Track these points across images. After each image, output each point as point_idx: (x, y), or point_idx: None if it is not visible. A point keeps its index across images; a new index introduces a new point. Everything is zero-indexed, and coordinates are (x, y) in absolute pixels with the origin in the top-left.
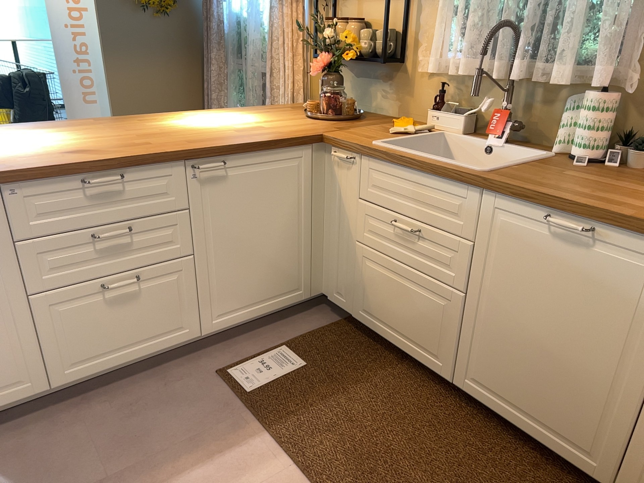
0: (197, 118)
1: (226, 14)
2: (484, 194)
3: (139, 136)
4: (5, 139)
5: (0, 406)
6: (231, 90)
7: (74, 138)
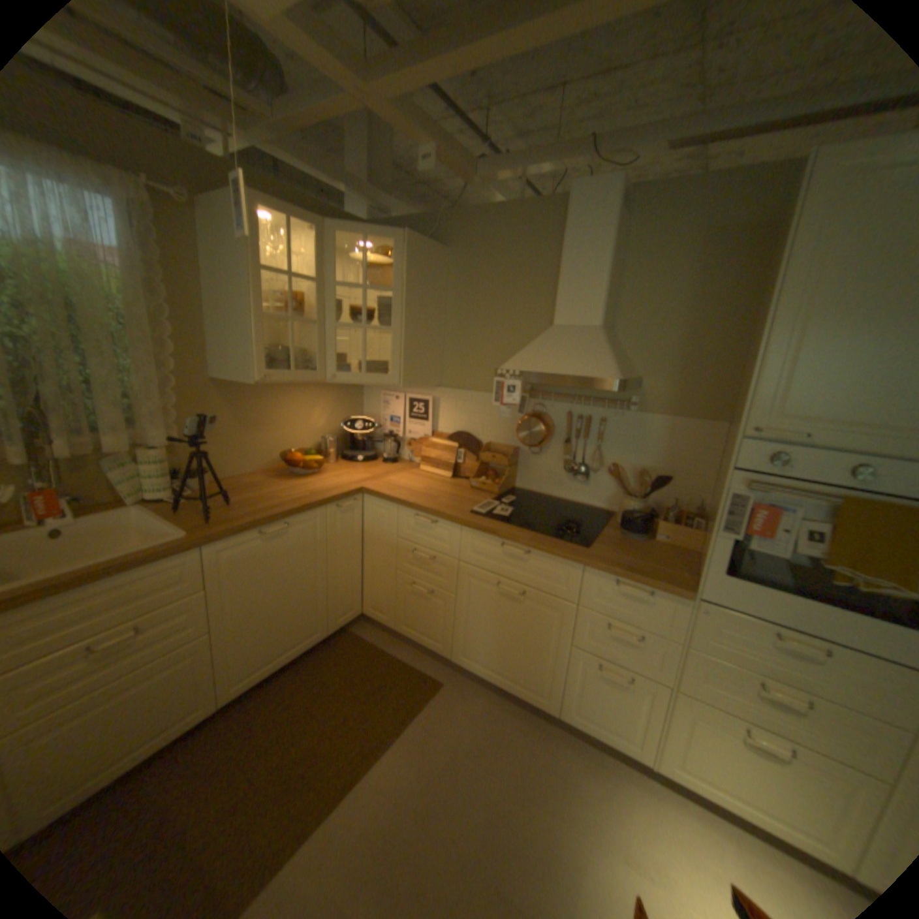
0: None
1: None
2: (201, 551)
3: None
4: None
5: None
6: None
7: None
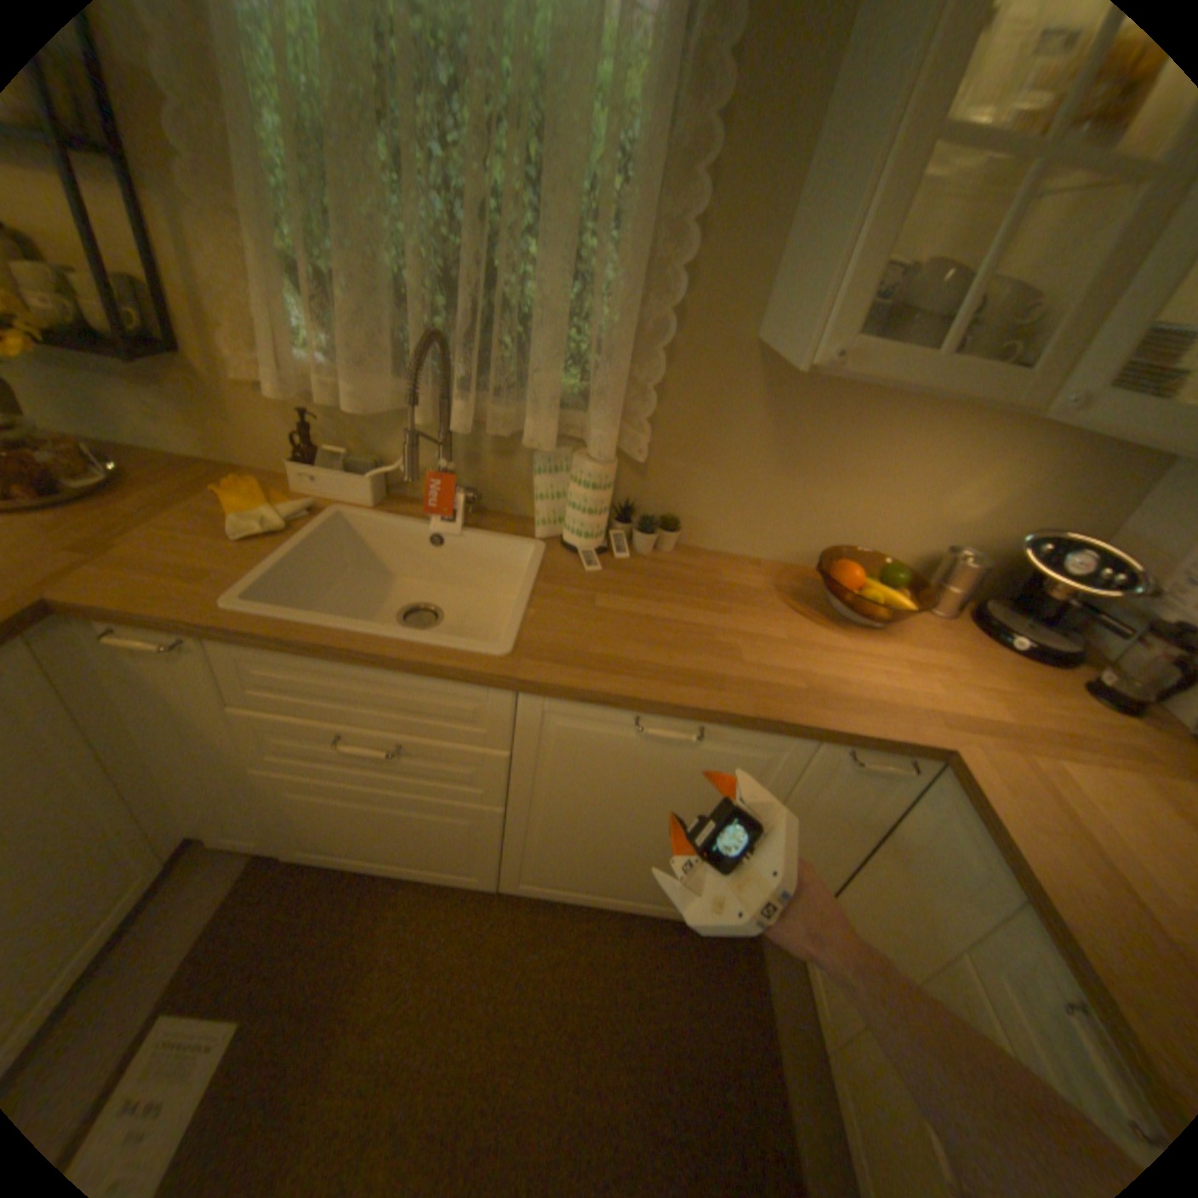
0: None
1: None
2: (520, 693)
3: None
4: None
5: None
6: None
7: None
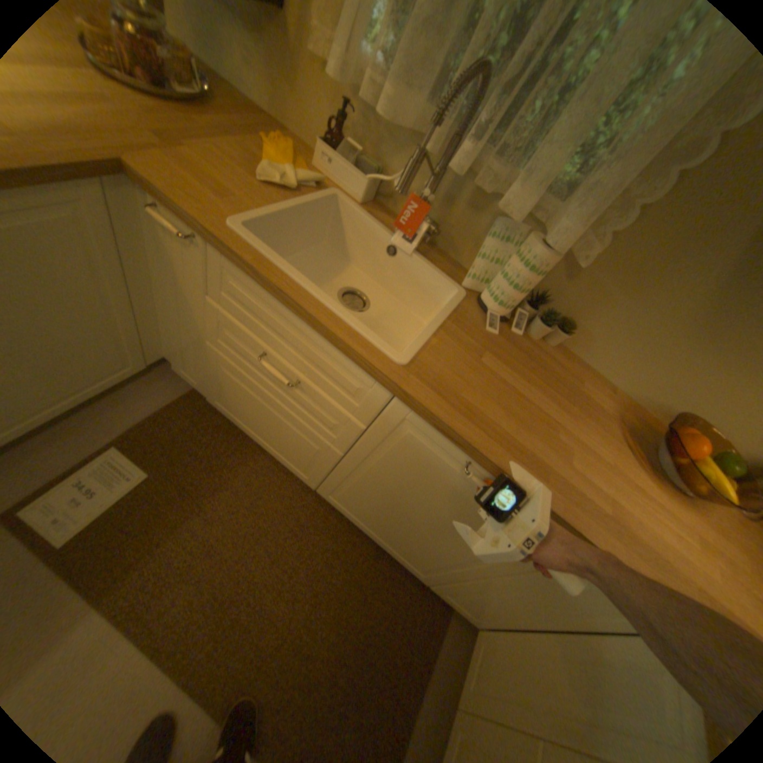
0: None
1: None
2: (397, 397)
3: None
4: None
5: None
6: None
7: None
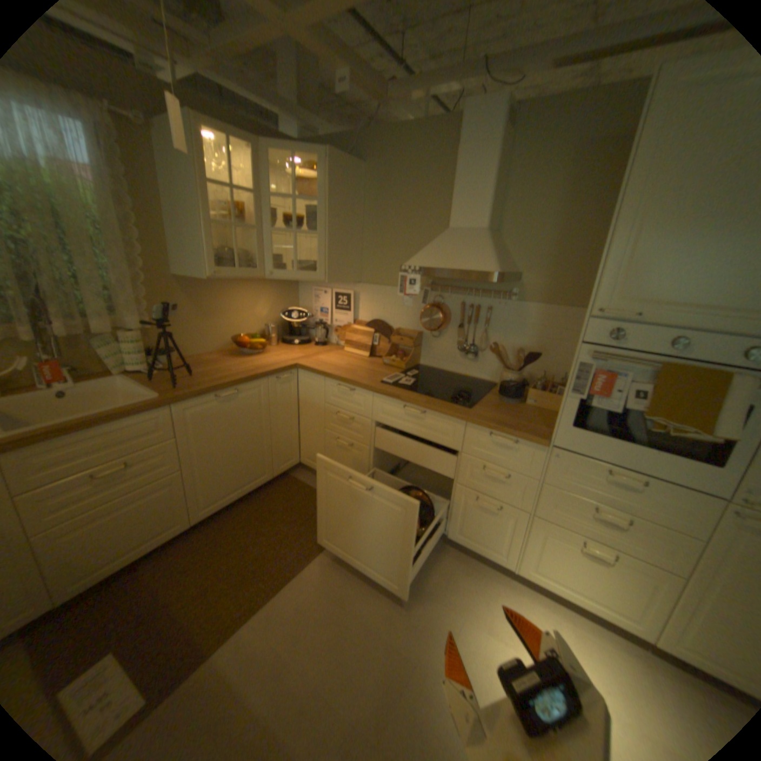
0: None
1: None
2: (171, 409)
3: None
4: None
5: None
6: None
7: None
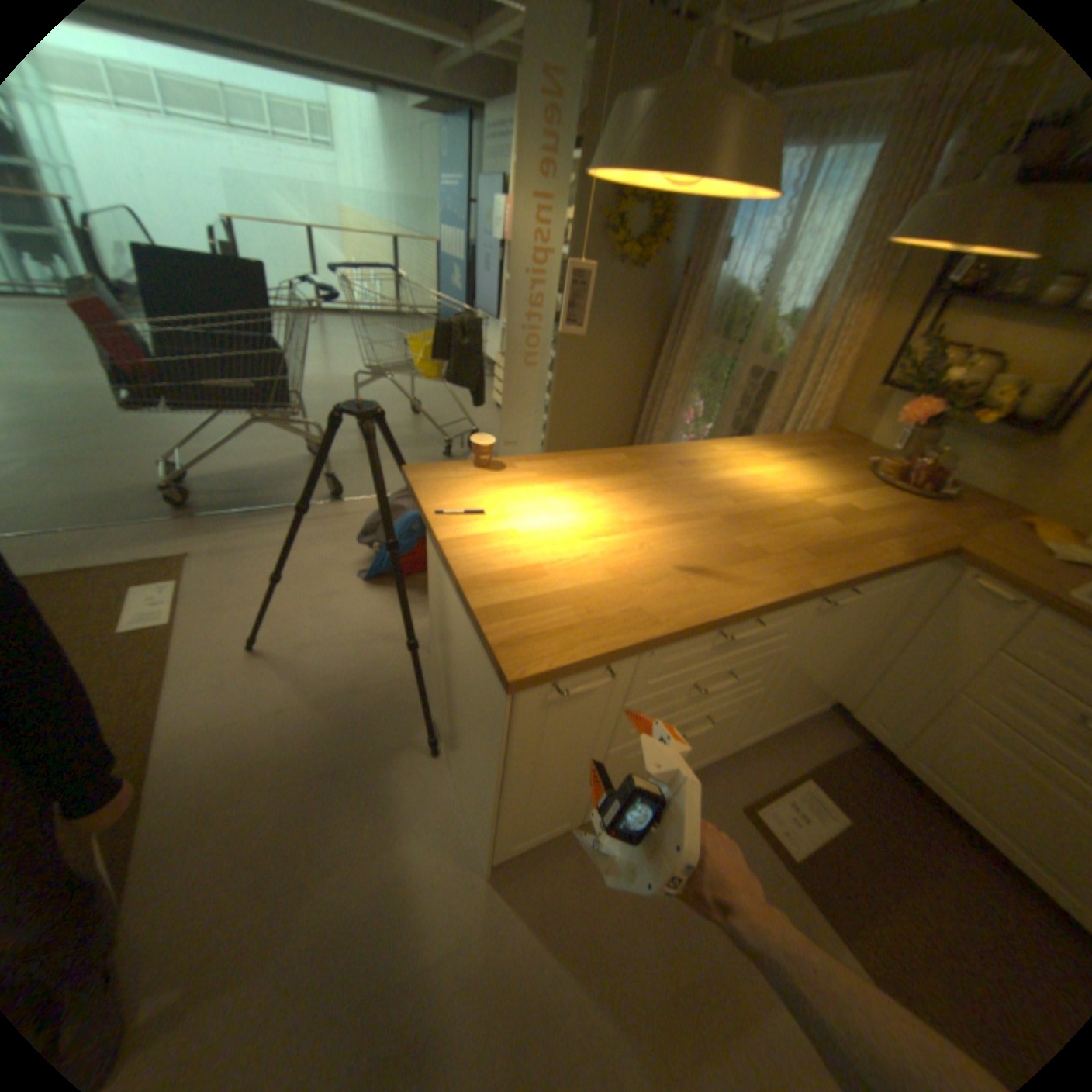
0: (745, 467)
1: (718, 276)
2: None
3: (725, 520)
4: (565, 507)
5: (535, 846)
6: (700, 377)
7: (647, 514)
